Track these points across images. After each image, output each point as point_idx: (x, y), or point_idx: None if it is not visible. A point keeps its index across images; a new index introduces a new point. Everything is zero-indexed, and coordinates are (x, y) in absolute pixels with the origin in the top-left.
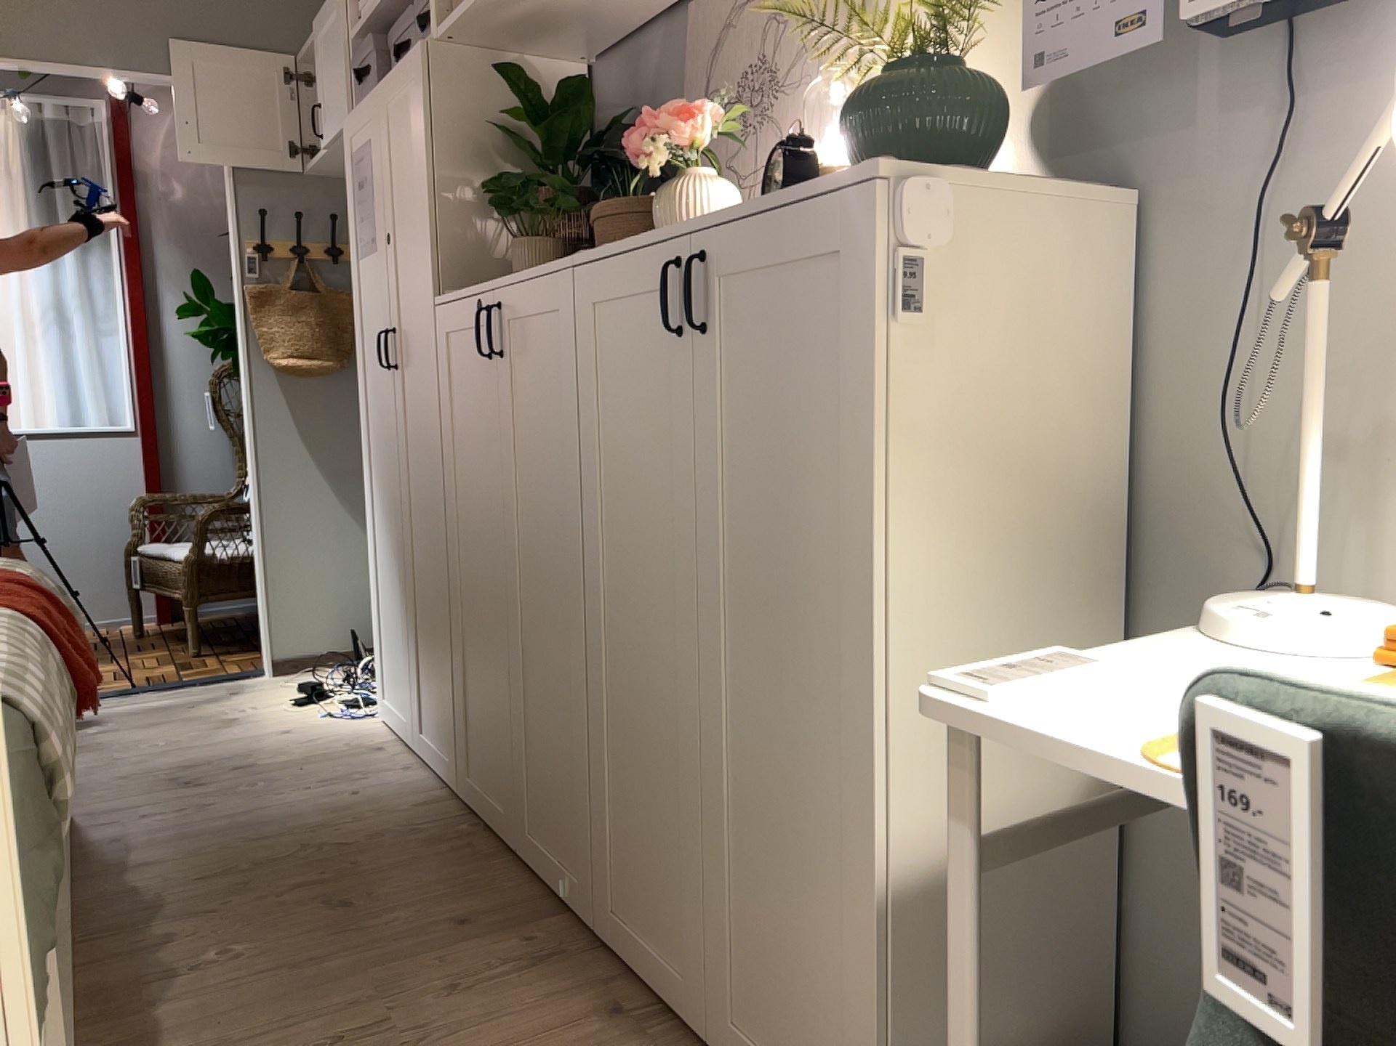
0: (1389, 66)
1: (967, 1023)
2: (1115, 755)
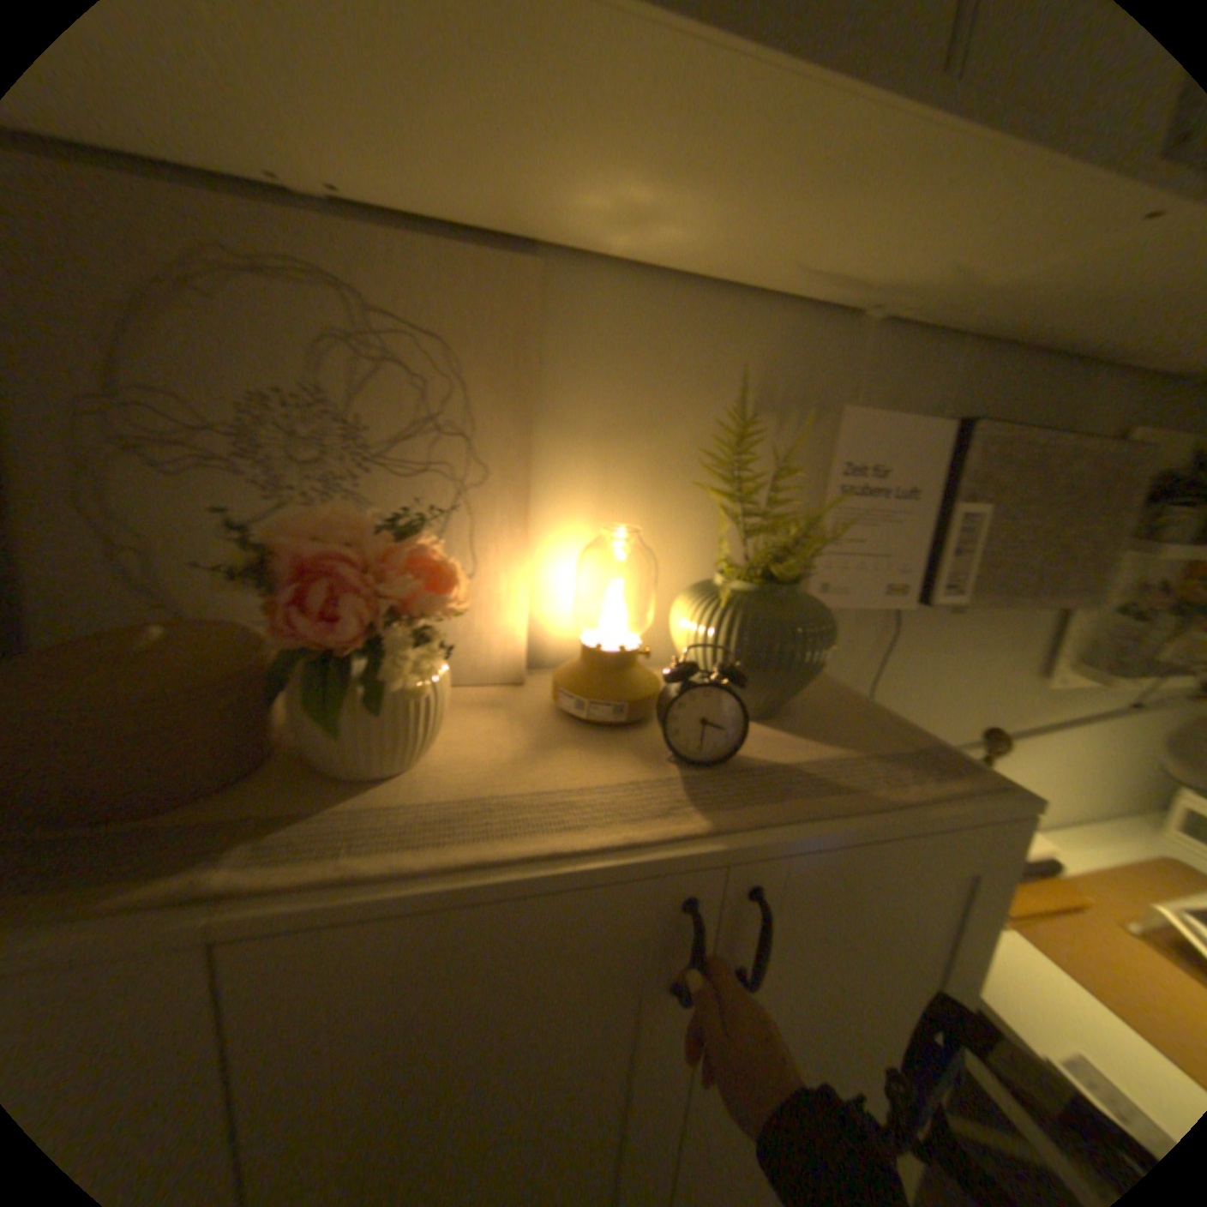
0: (924, 618)
1: None
2: None
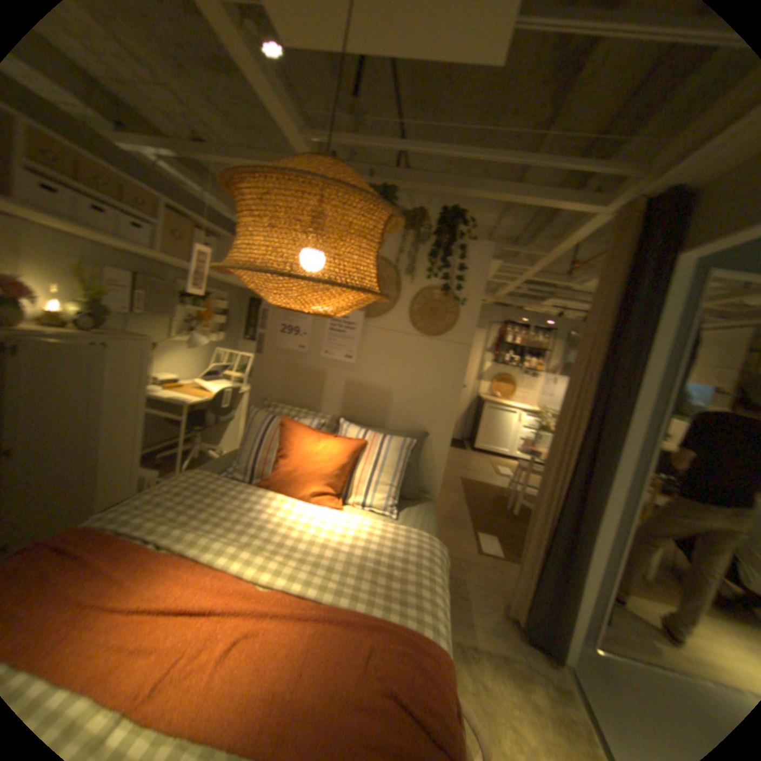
0: (132, 319)
1: (179, 434)
2: (196, 399)
